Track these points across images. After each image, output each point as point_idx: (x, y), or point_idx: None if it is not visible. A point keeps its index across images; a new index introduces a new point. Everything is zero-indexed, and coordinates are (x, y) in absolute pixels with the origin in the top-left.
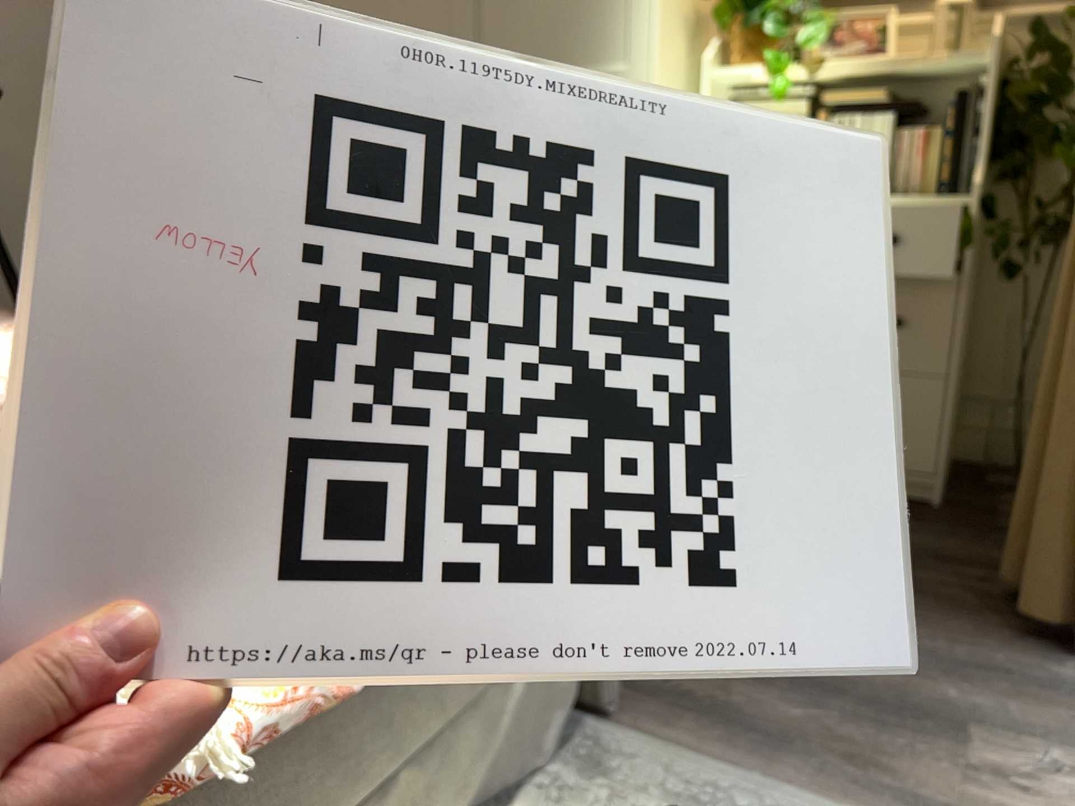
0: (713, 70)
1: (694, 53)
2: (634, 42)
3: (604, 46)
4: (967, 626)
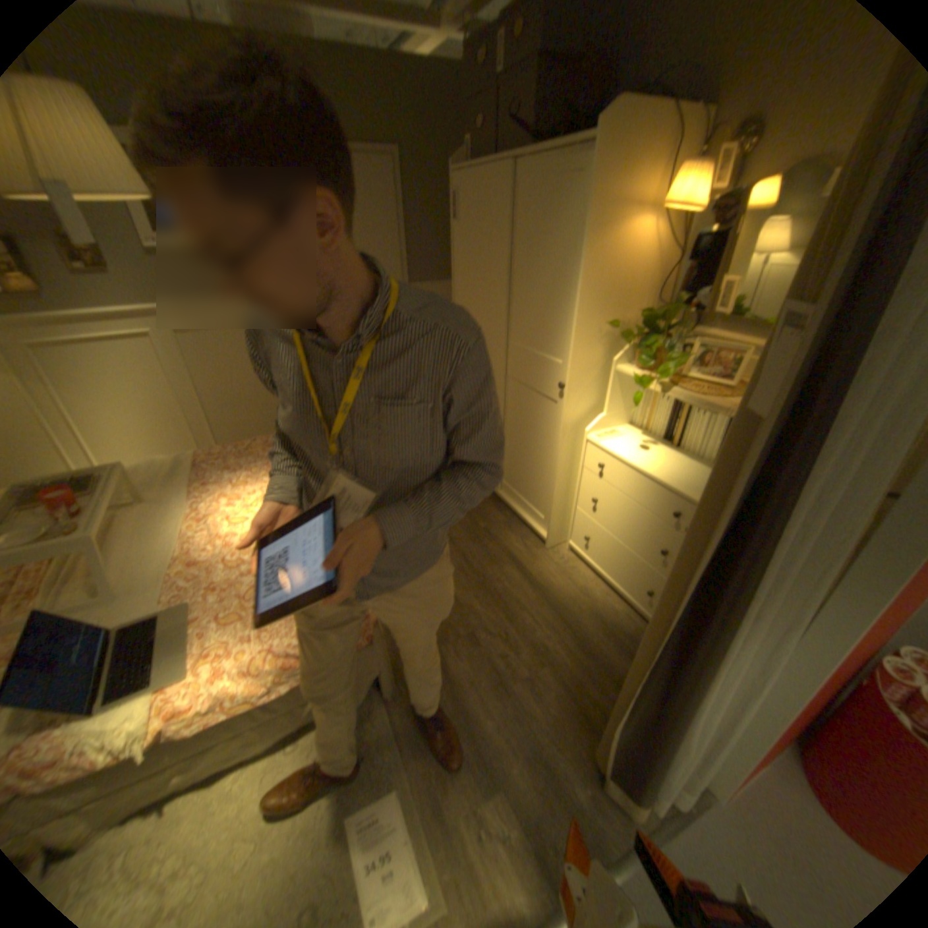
0: (618, 367)
1: (617, 348)
2: (566, 351)
3: (555, 346)
4: (578, 730)
